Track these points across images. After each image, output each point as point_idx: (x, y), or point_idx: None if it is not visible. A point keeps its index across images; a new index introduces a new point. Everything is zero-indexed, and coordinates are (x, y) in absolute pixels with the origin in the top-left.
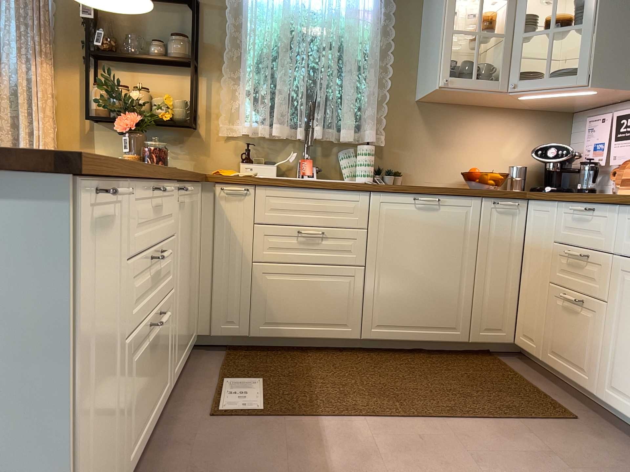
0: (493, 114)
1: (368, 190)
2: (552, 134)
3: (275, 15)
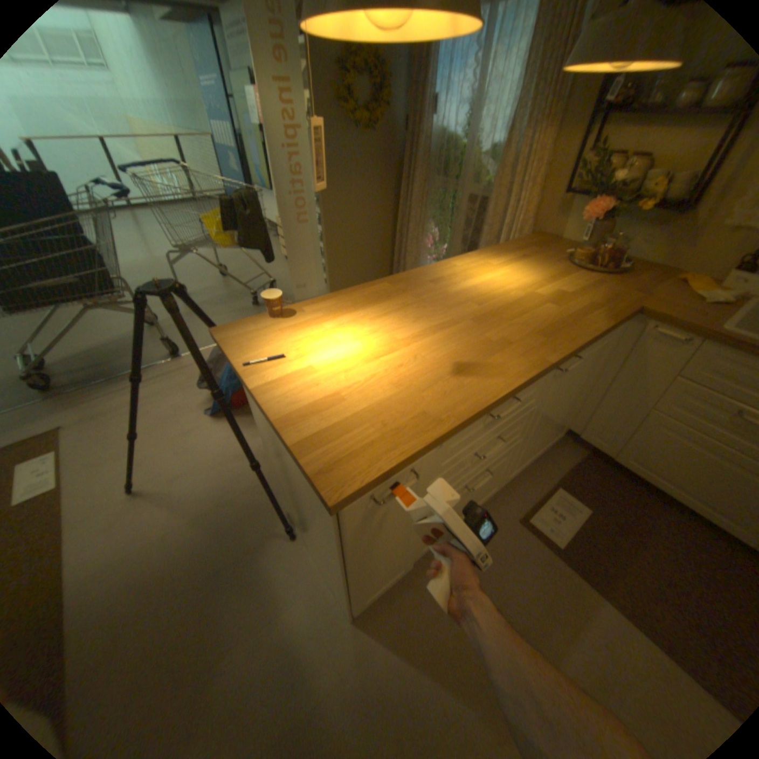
0: None
1: None
2: None
3: None
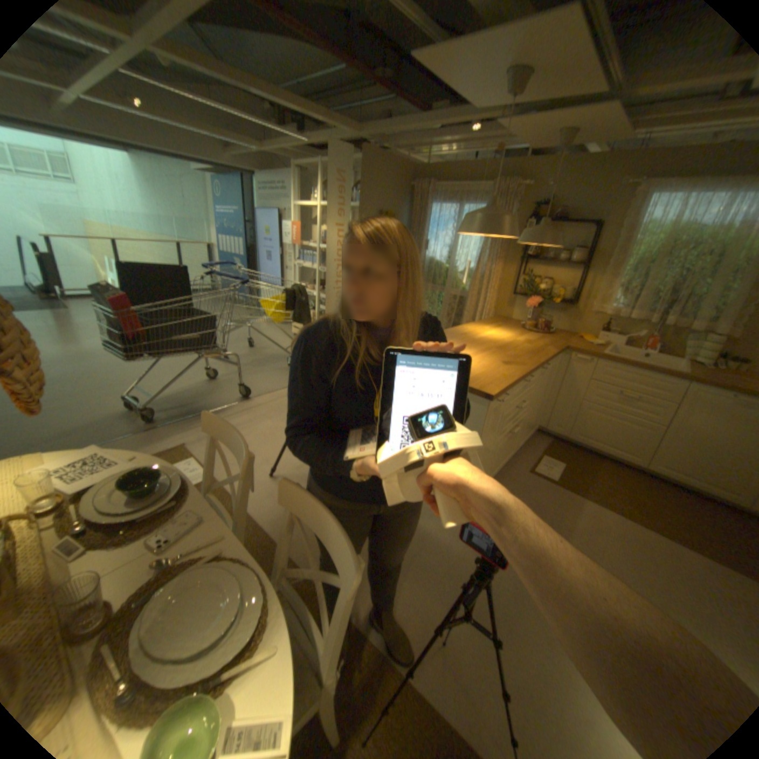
0: None
1: (689, 380)
2: None
3: (664, 228)
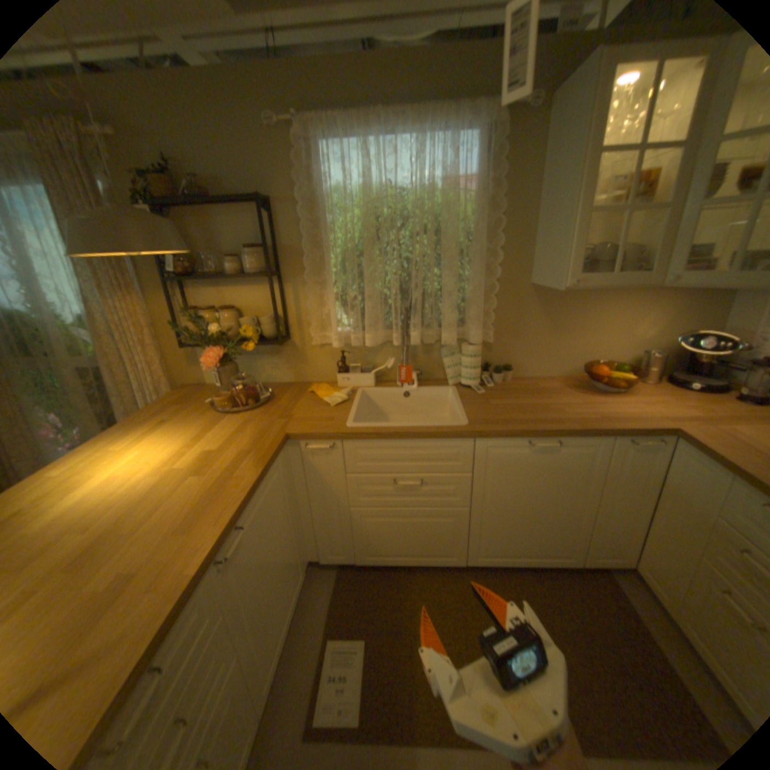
0: (630, 289)
1: (472, 437)
2: (706, 305)
3: (355, 198)
